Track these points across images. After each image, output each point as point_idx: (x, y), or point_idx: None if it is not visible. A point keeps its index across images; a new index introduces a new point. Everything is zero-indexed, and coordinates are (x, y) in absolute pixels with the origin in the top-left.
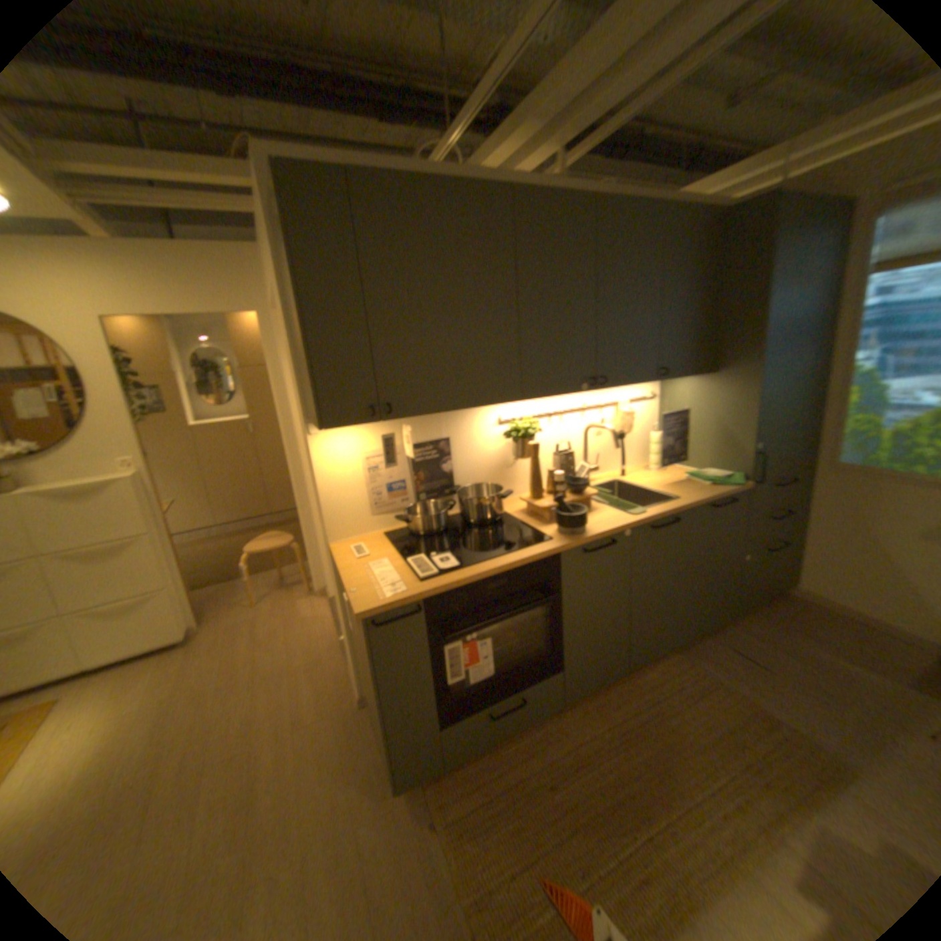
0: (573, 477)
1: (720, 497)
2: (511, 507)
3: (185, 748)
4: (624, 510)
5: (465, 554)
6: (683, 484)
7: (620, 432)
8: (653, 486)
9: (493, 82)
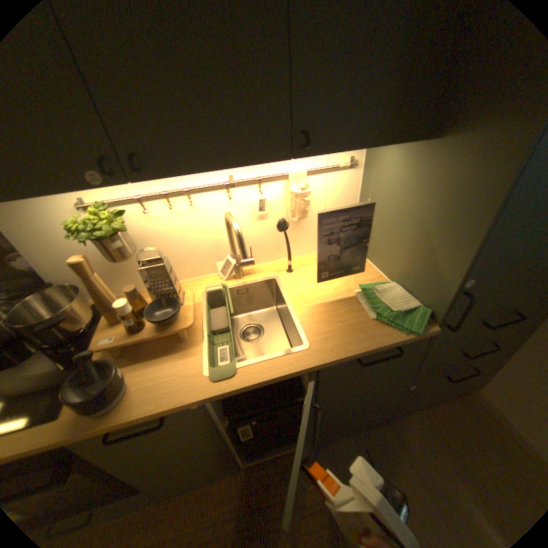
0: (169, 297)
1: (372, 352)
2: None
3: None
4: (210, 364)
5: None
6: (342, 308)
7: (285, 219)
8: (303, 303)
9: None
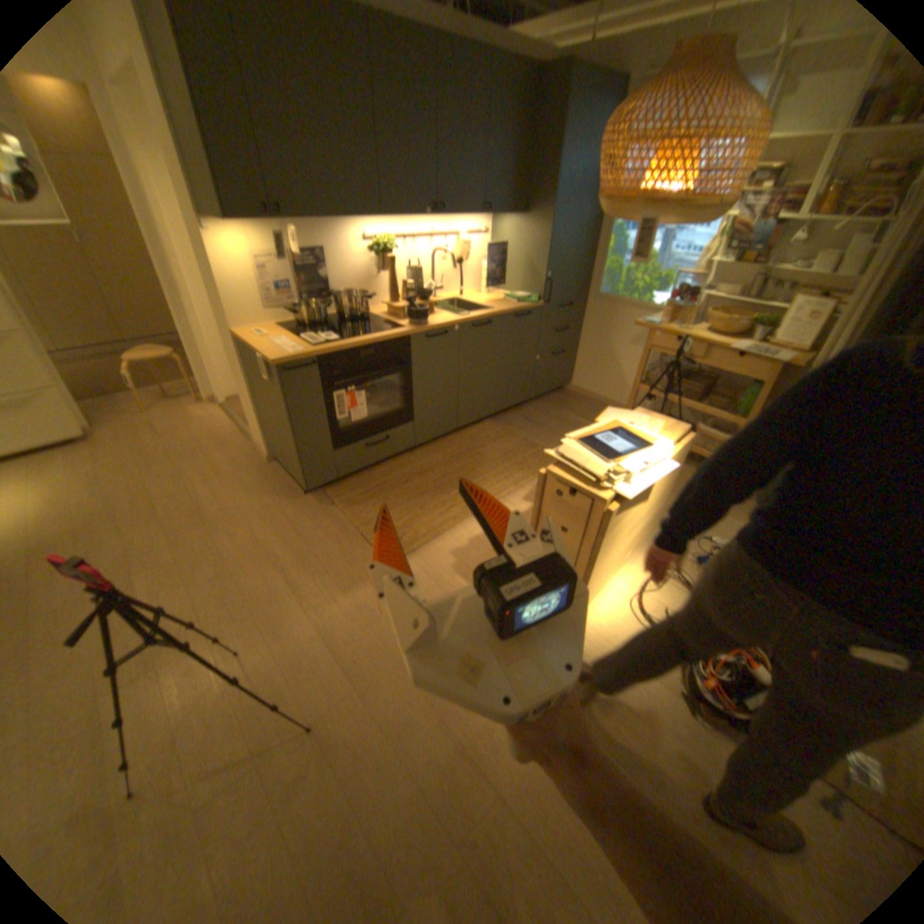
0: (420, 289)
1: (518, 310)
2: (374, 311)
3: (126, 494)
4: (454, 314)
5: (342, 335)
6: (498, 302)
7: (458, 259)
8: (478, 302)
9: None
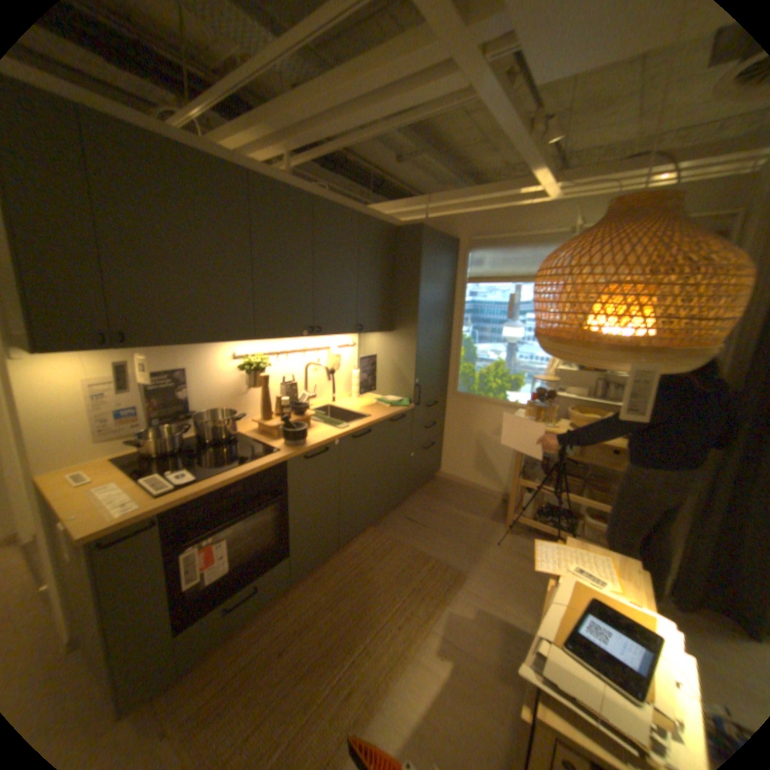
0: (296, 403)
1: (395, 414)
2: (245, 428)
3: None
4: (334, 426)
5: (202, 470)
6: (373, 407)
7: (332, 369)
8: (354, 408)
9: (232, 88)
